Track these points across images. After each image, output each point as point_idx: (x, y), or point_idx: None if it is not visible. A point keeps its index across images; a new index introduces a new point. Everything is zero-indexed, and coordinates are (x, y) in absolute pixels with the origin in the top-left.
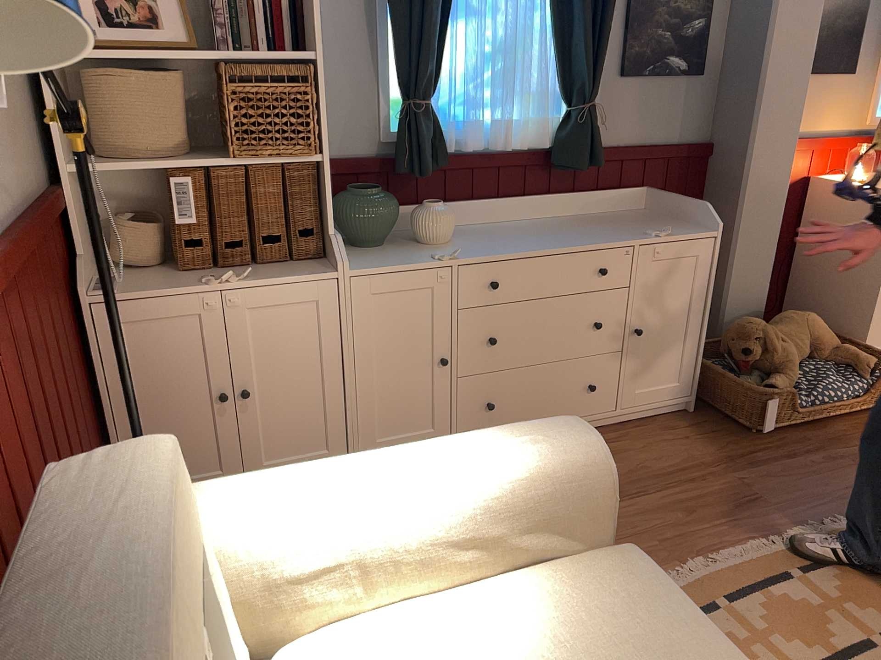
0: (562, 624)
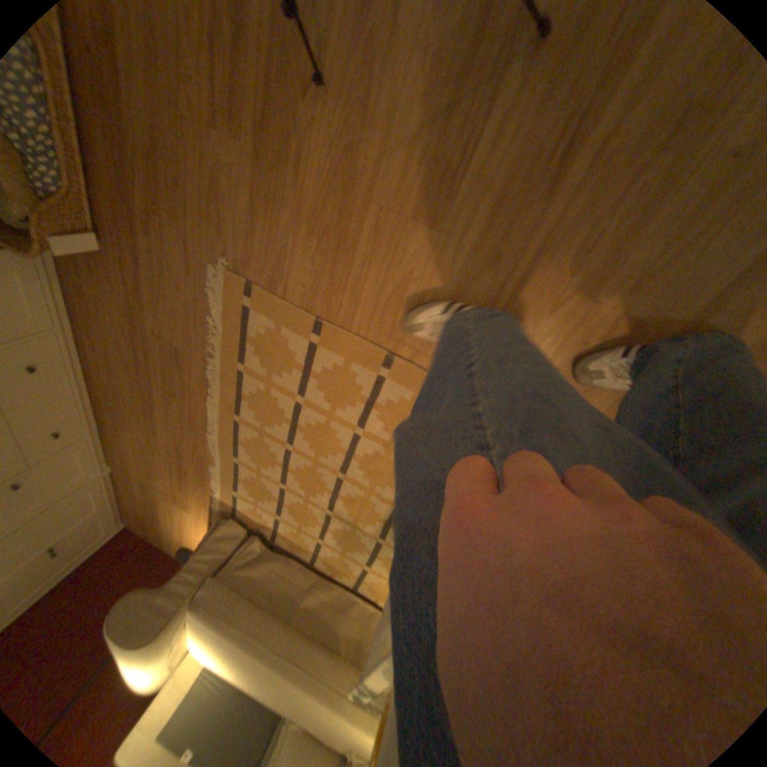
0: (207, 648)
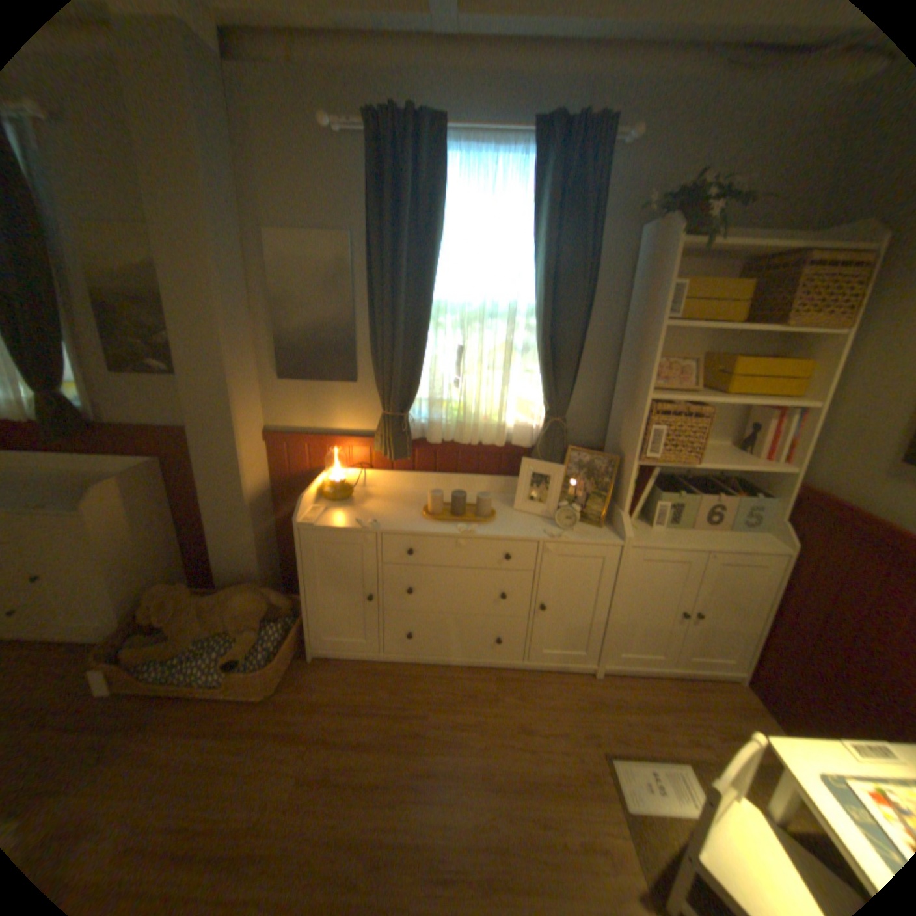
0: None
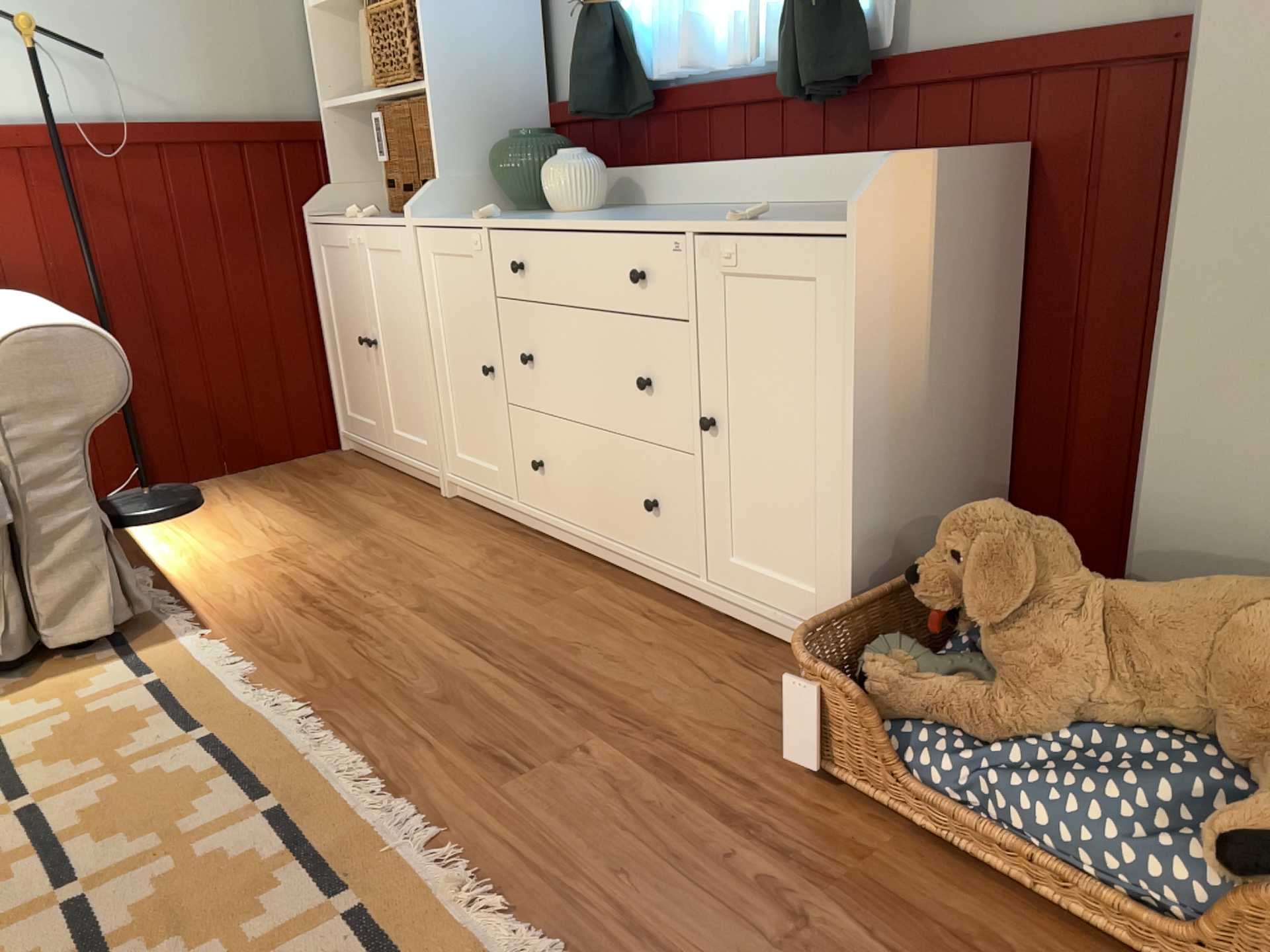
0: None
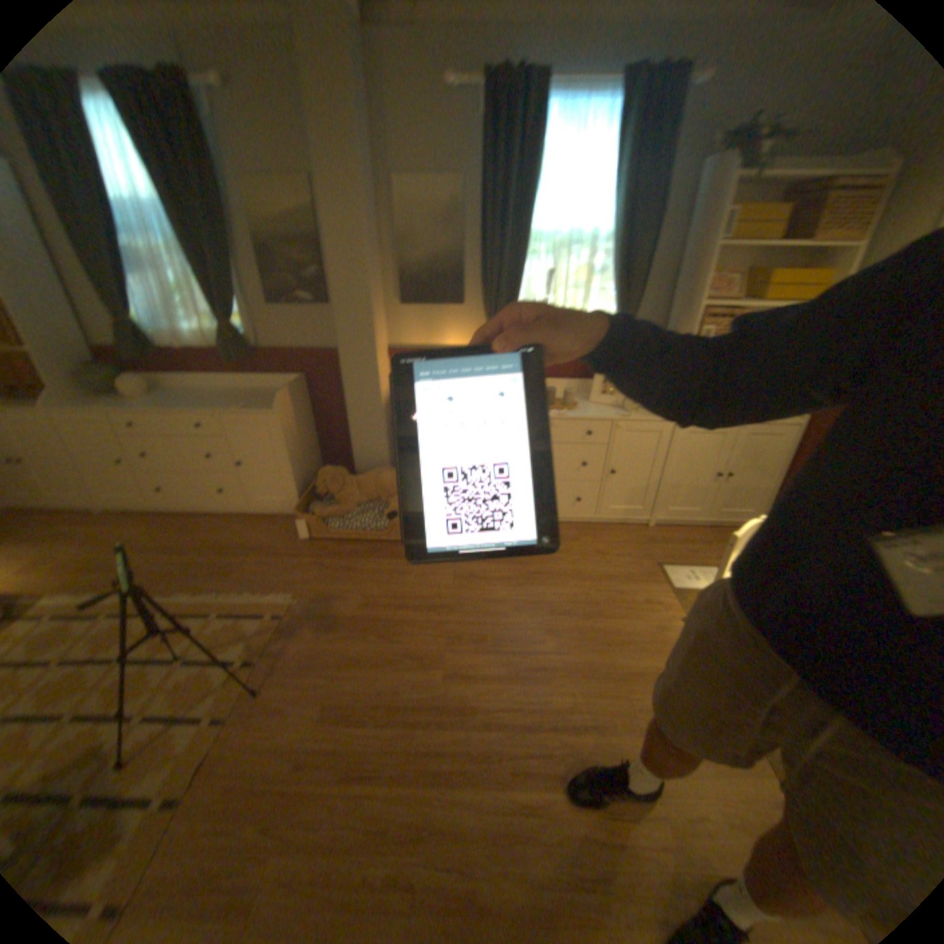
0: None
